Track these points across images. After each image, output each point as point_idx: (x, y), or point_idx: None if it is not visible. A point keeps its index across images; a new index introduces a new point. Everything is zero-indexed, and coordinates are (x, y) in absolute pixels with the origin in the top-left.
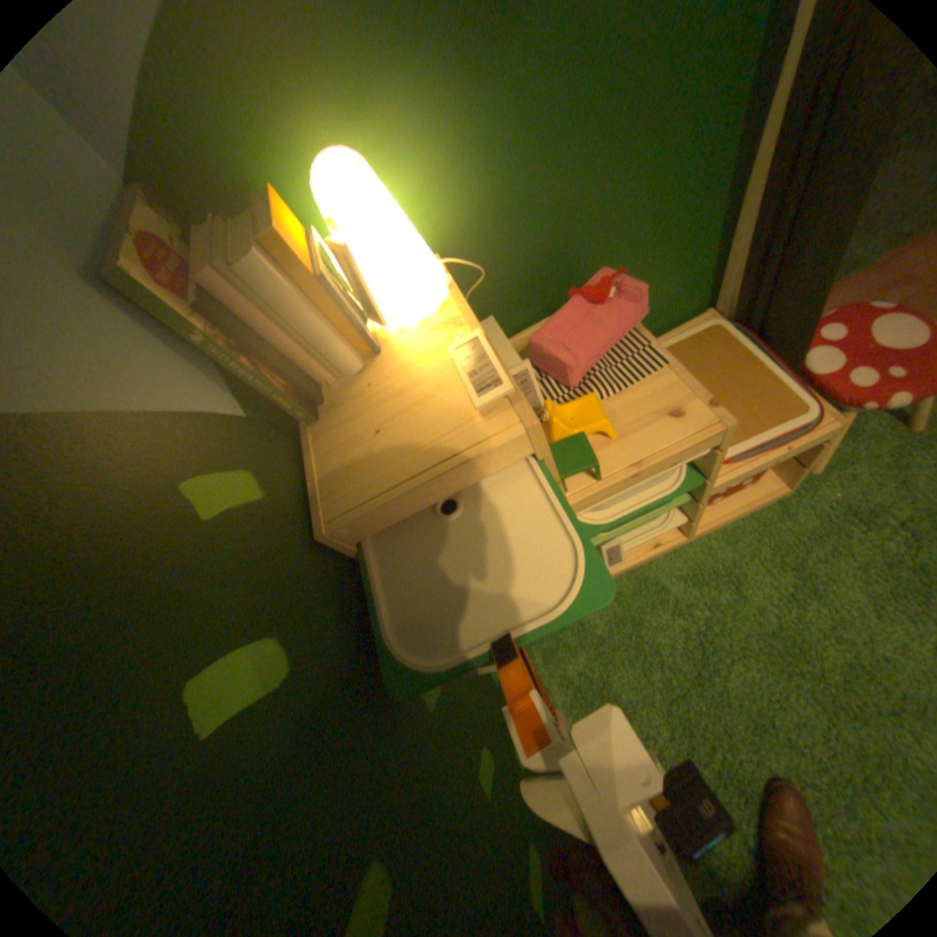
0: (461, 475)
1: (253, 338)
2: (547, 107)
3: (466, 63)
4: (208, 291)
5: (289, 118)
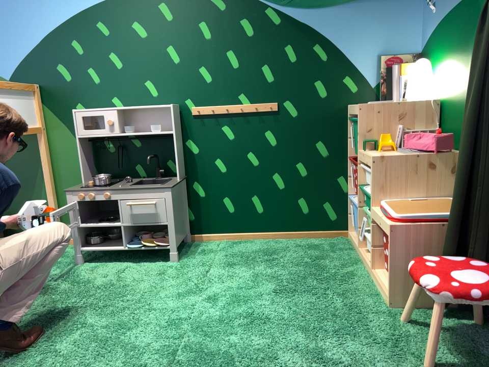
0: (354, 111)
1: (386, 80)
2: (466, 76)
3: (457, 57)
4: (389, 69)
5: (435, 54)
